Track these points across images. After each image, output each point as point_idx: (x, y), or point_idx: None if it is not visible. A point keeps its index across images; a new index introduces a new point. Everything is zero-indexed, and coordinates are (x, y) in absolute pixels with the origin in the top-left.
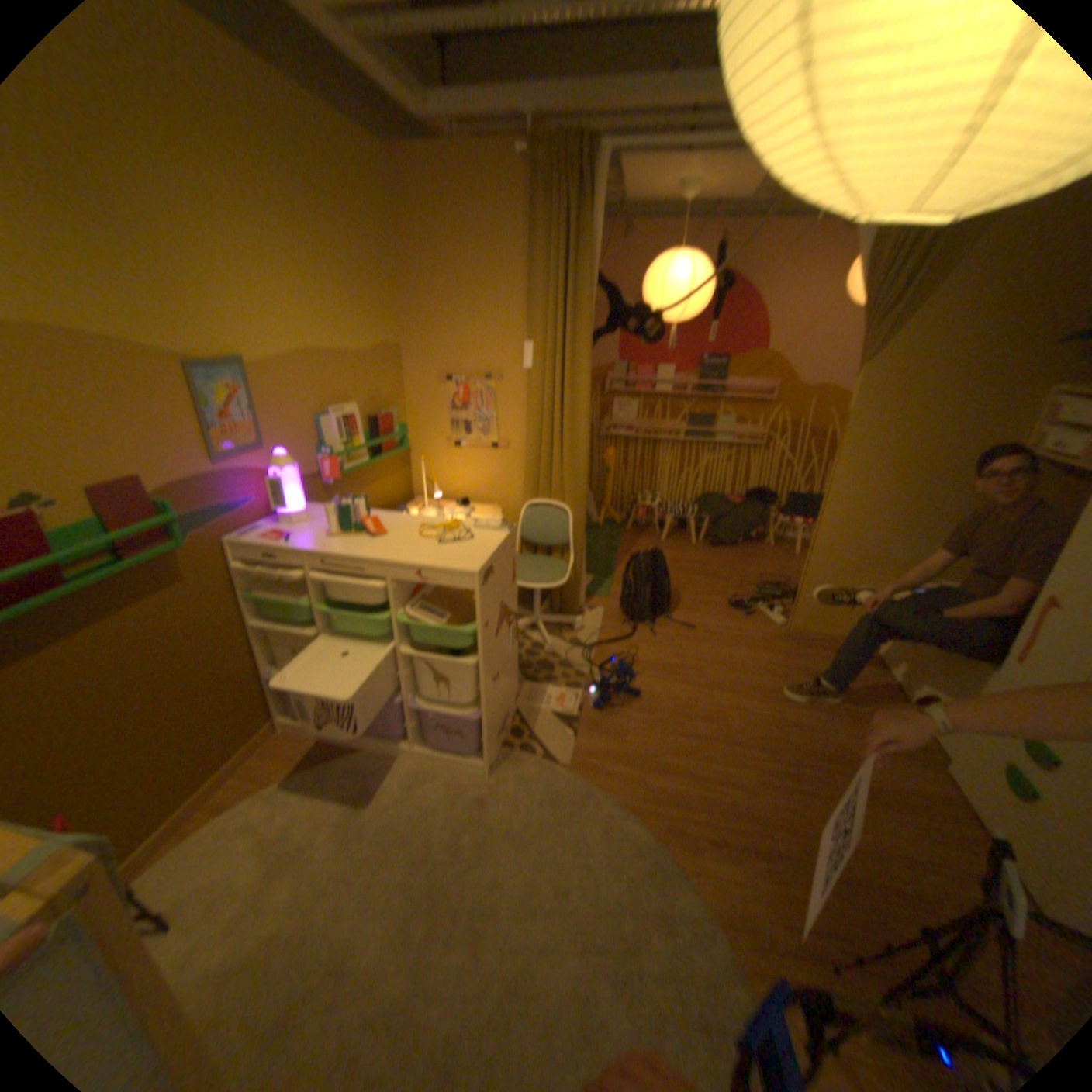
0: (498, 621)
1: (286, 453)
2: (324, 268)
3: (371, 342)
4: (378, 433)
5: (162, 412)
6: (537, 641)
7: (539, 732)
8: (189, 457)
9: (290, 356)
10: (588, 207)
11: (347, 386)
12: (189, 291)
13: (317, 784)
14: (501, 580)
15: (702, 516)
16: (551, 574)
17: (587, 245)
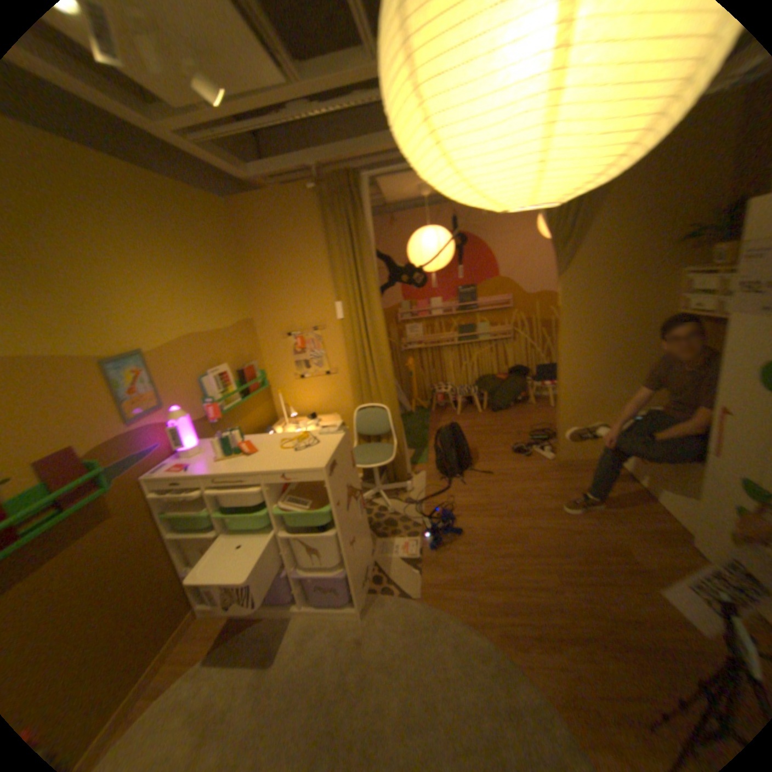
0: (347, 498)
1: (181, 405)
2: (194, 279)
3: (233, 319)
4: (246, 378)
5: (88, 396)
6: (382, 505)
7: (393, 575)
8: (110, 422)
9: (177, 339)
10: (361, 212)
11: (220, 352)
12: (101, 312)
13: (232, 652)
14: (345, 468)
15: (482, 391)
16: (383, 454)
17: (365, 235)
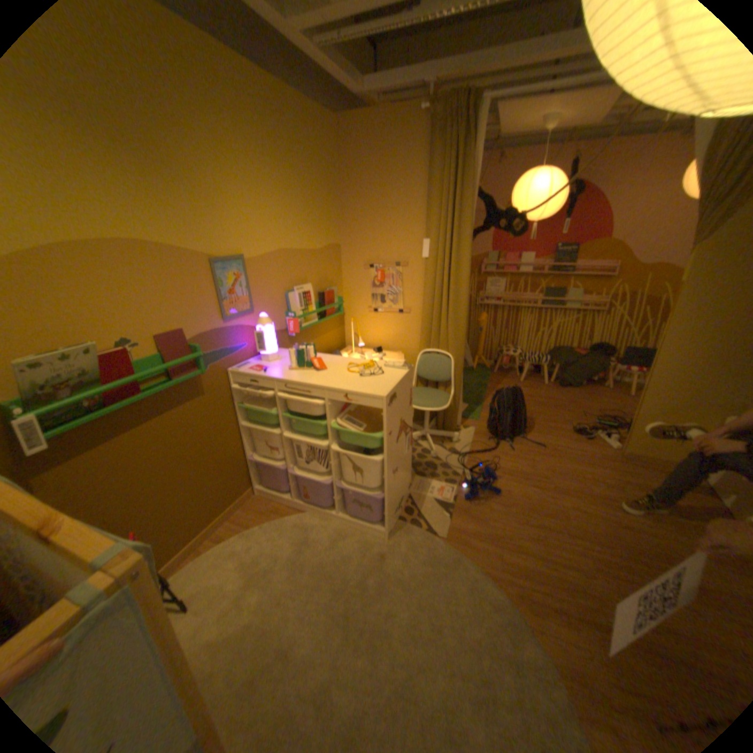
0: (398, 431)
1: (267, 315)
2: (295, 196)
3: (322, 243)
4: (324, 302)
5: (197, 289)
6: (426, 447)
7: (424, 511)
8: (211, 317)
9: (272, 253)
10: (472, 140)
11: (306, 272)
12: (215, 215)
13: (277, 530)
14: (401, 403)
15: (554, 363)
16: (438, 401)
17: (471, 168)
